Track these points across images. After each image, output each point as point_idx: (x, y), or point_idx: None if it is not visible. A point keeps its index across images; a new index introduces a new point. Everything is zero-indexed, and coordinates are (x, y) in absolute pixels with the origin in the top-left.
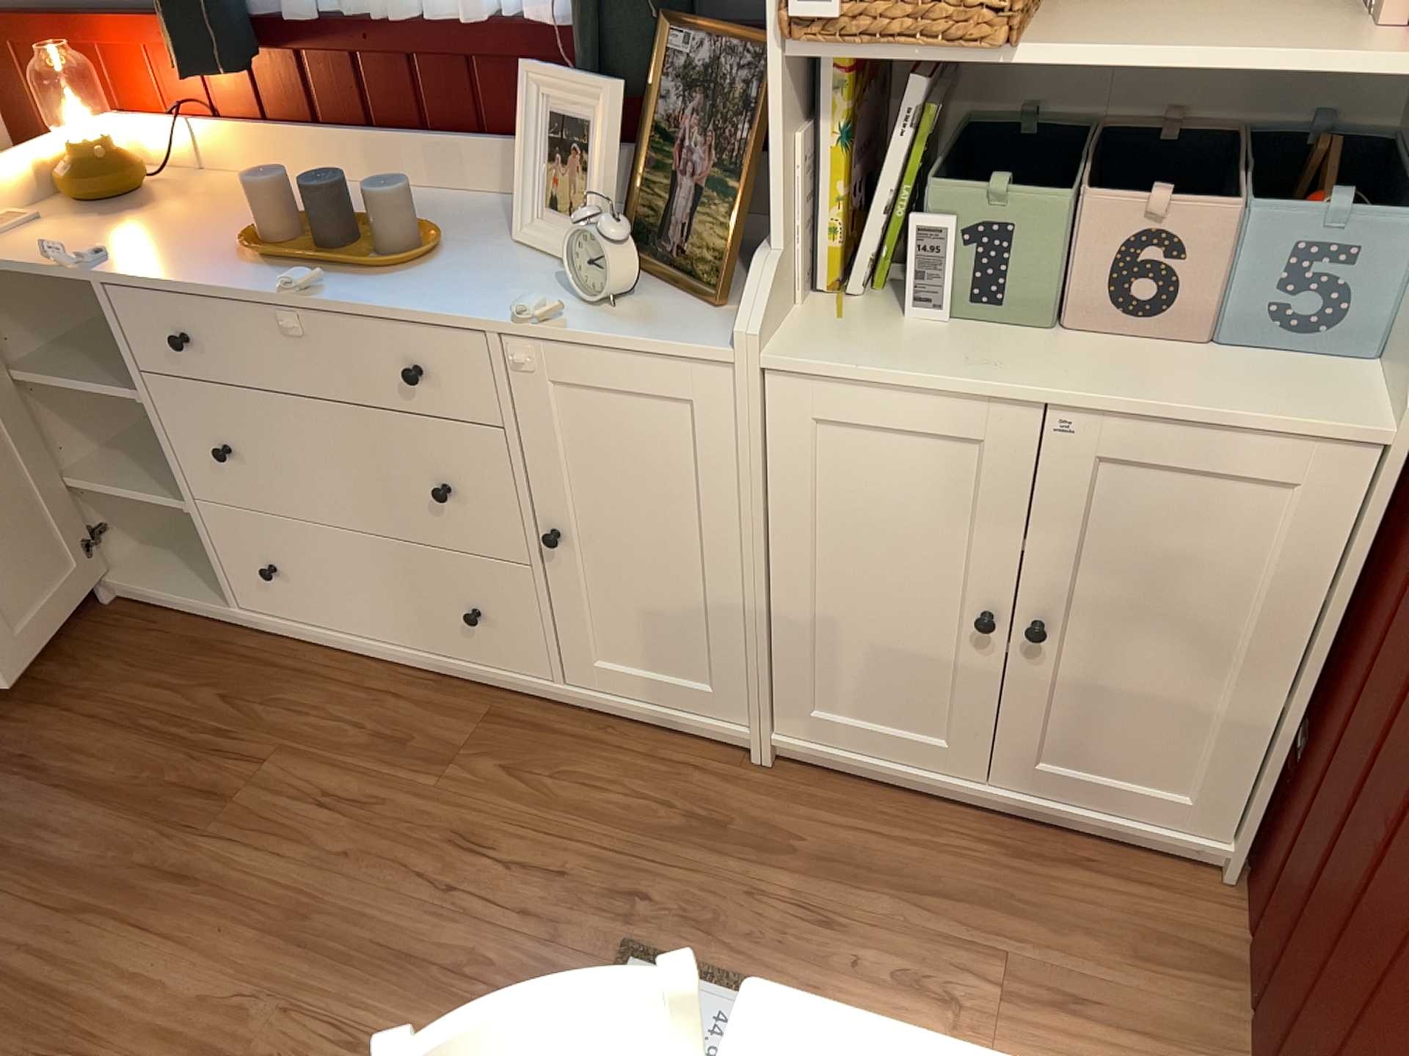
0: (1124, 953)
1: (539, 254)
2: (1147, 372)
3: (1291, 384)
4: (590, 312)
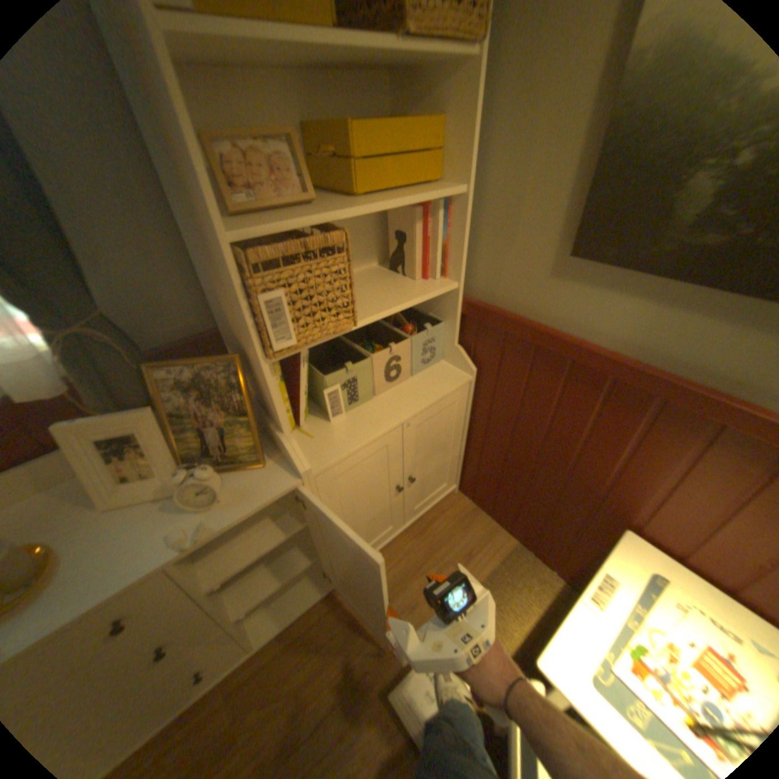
0: (465, 533)
1: (122, 508)
2: (411, 393)
3: (439, 376)
4: (210, 515)
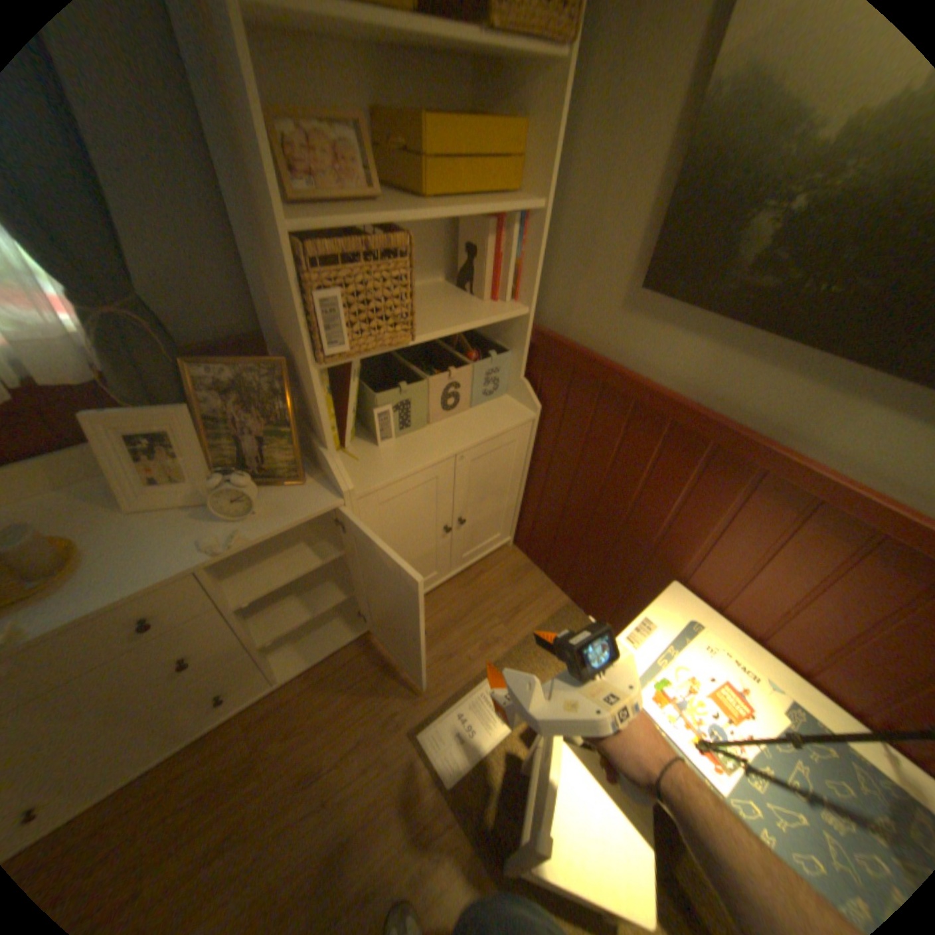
0: (514, 587)
1: (149, 511)
2: (468, 426)
3: (501, 411)
4: (245, 524)
